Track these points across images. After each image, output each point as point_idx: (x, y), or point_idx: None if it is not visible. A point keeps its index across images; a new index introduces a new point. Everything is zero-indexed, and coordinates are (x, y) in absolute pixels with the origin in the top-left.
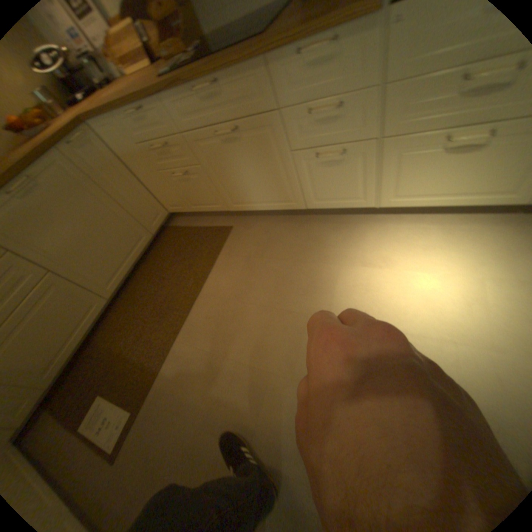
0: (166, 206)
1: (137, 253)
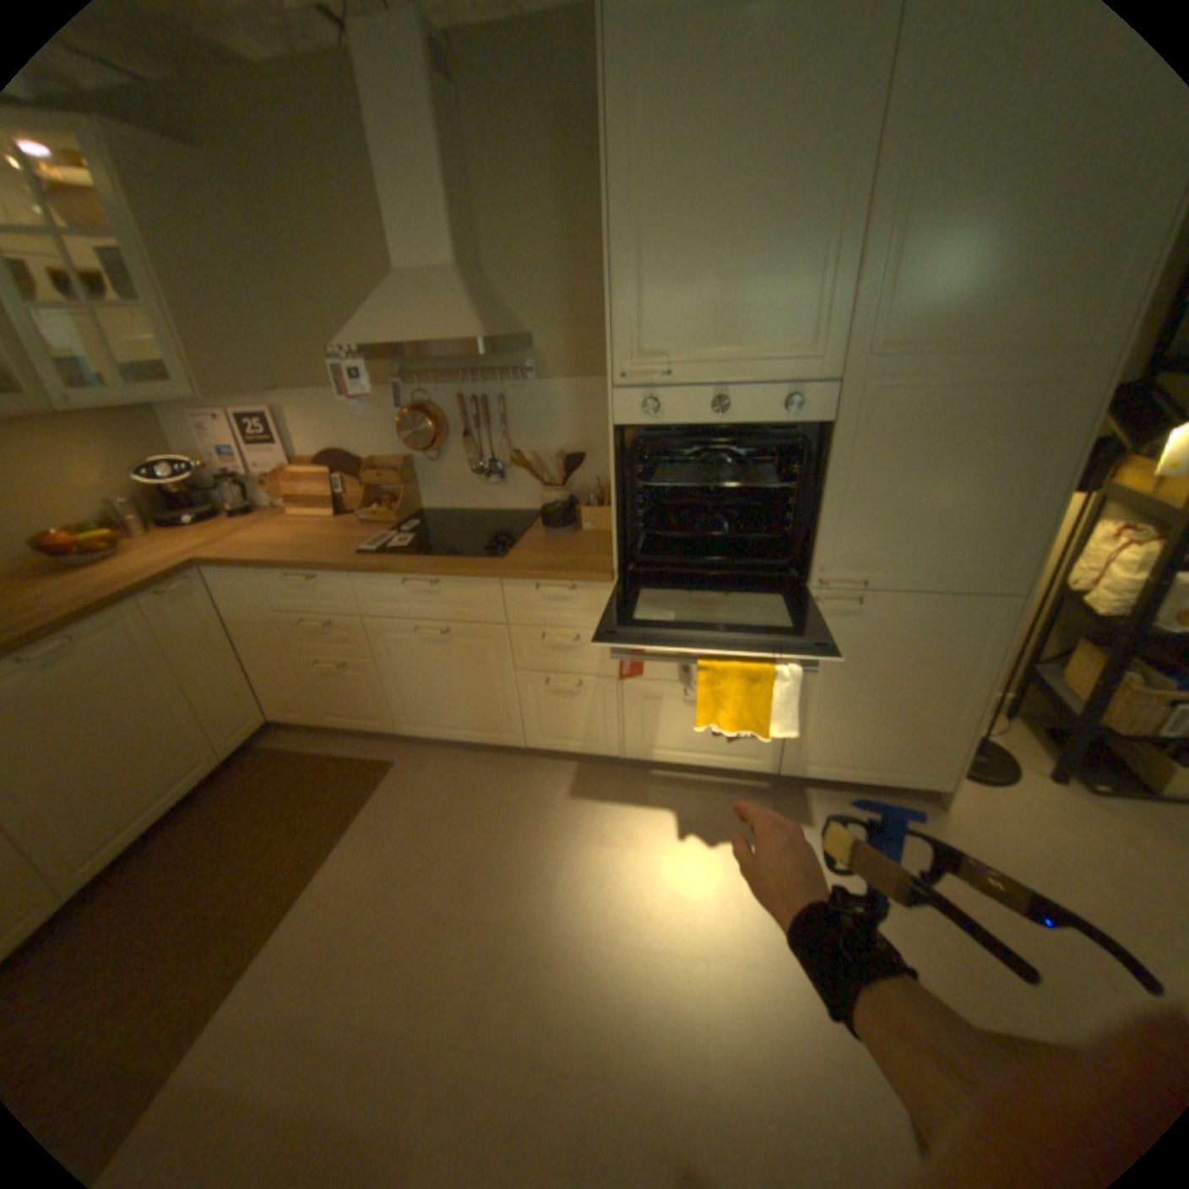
0: (267, 708)
1: (173, 797)
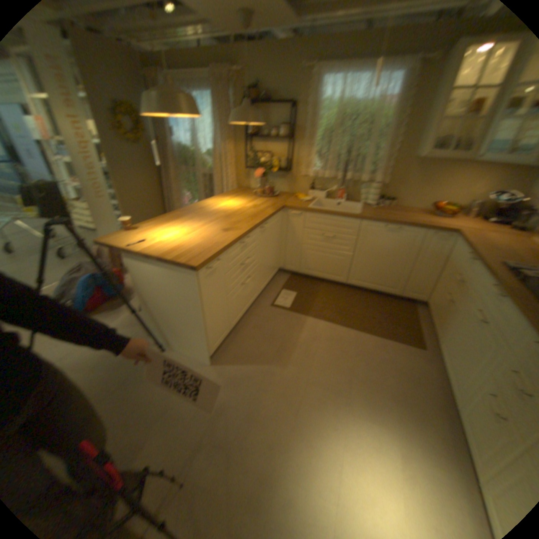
0: (431, 298)
1: (382, 289)
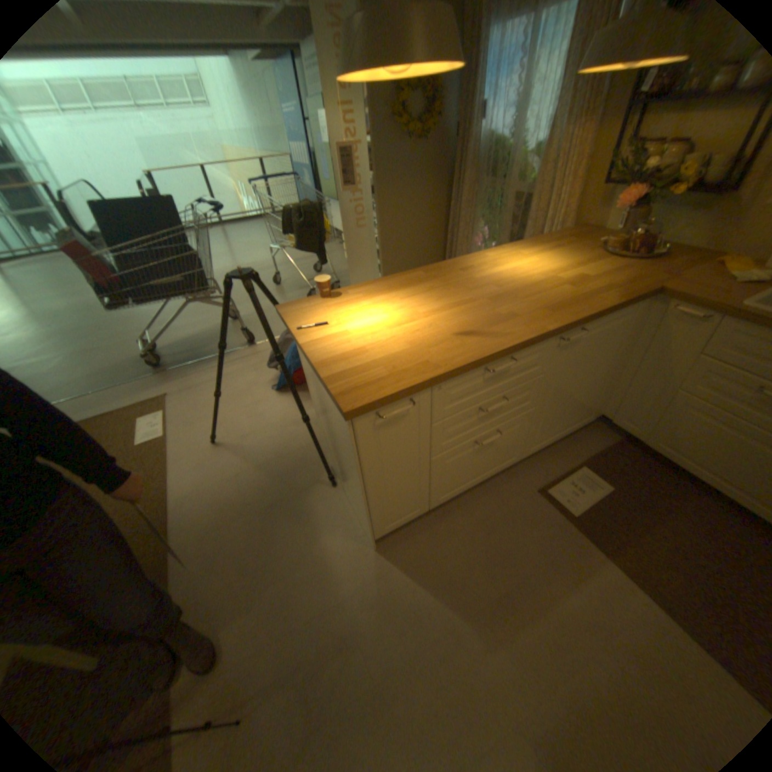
0: None
1: None
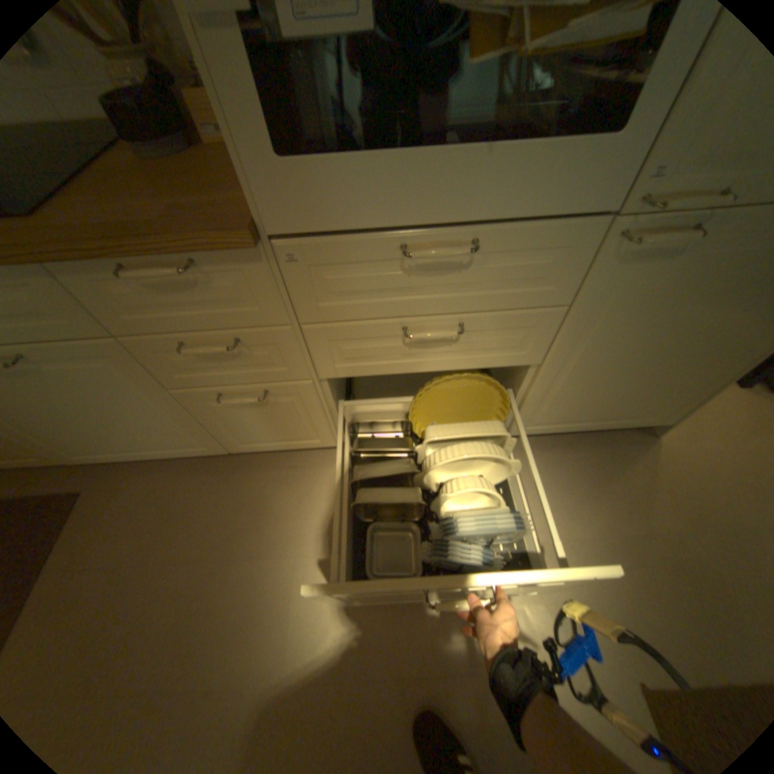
0: None
1: None
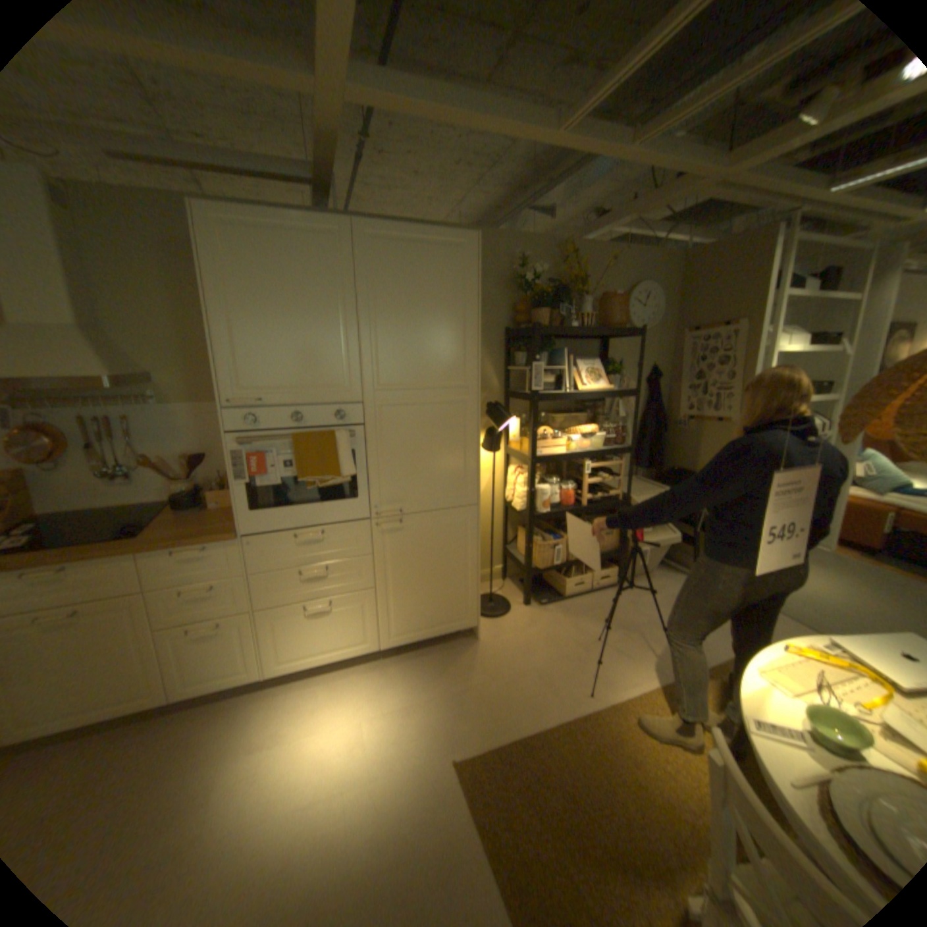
0: None
1: None
